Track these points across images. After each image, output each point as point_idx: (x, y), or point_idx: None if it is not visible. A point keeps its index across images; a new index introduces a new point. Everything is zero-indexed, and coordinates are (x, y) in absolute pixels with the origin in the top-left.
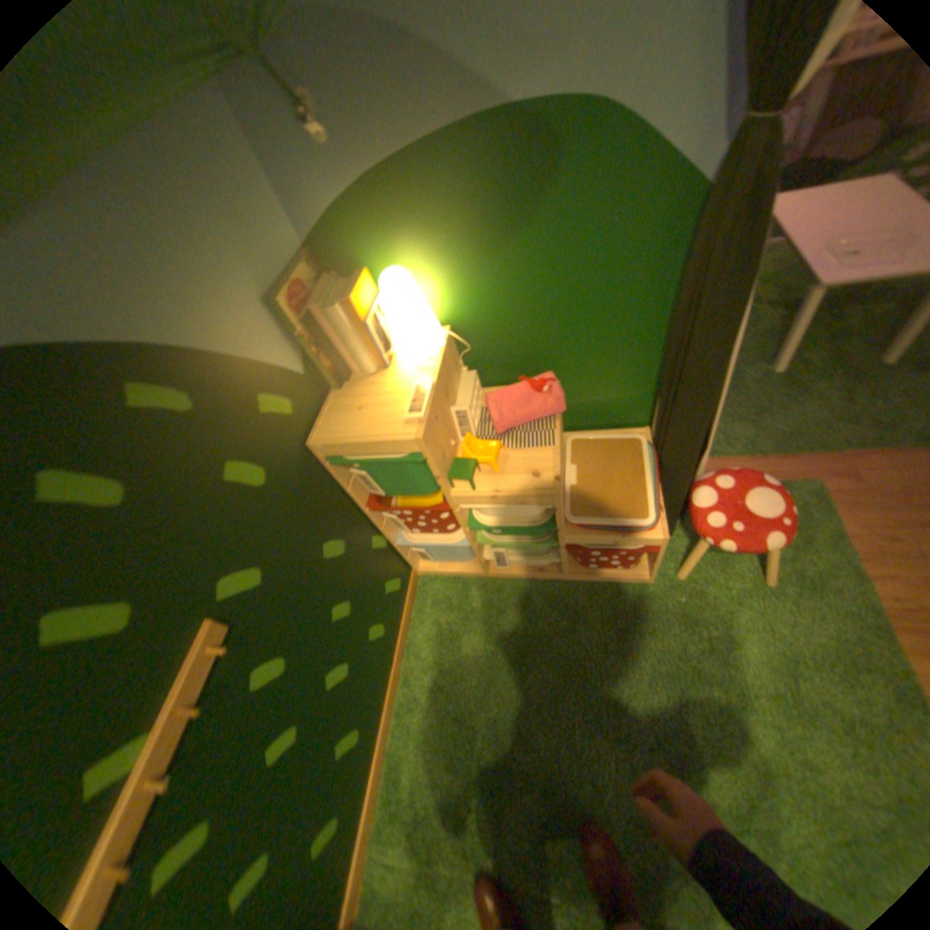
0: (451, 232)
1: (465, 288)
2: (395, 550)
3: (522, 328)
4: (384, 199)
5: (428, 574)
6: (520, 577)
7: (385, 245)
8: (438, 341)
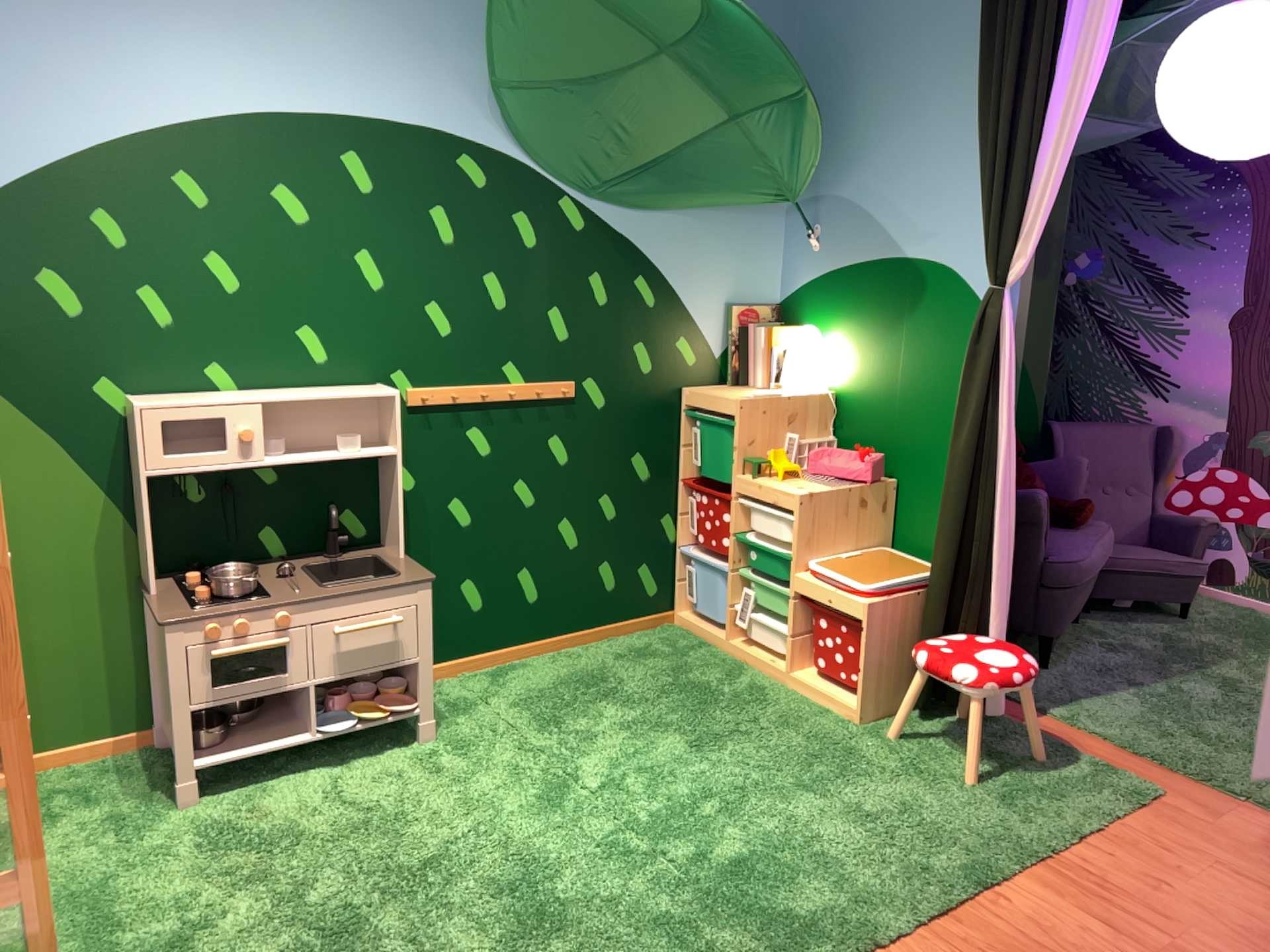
0: (858, 321)
1: (855, 365)
2: (675, 561)
3: (883, 414)
4: (831, 289)
5: (682, 627)
6: (752, 665)
7: (821, 317)
8: (814, 389)
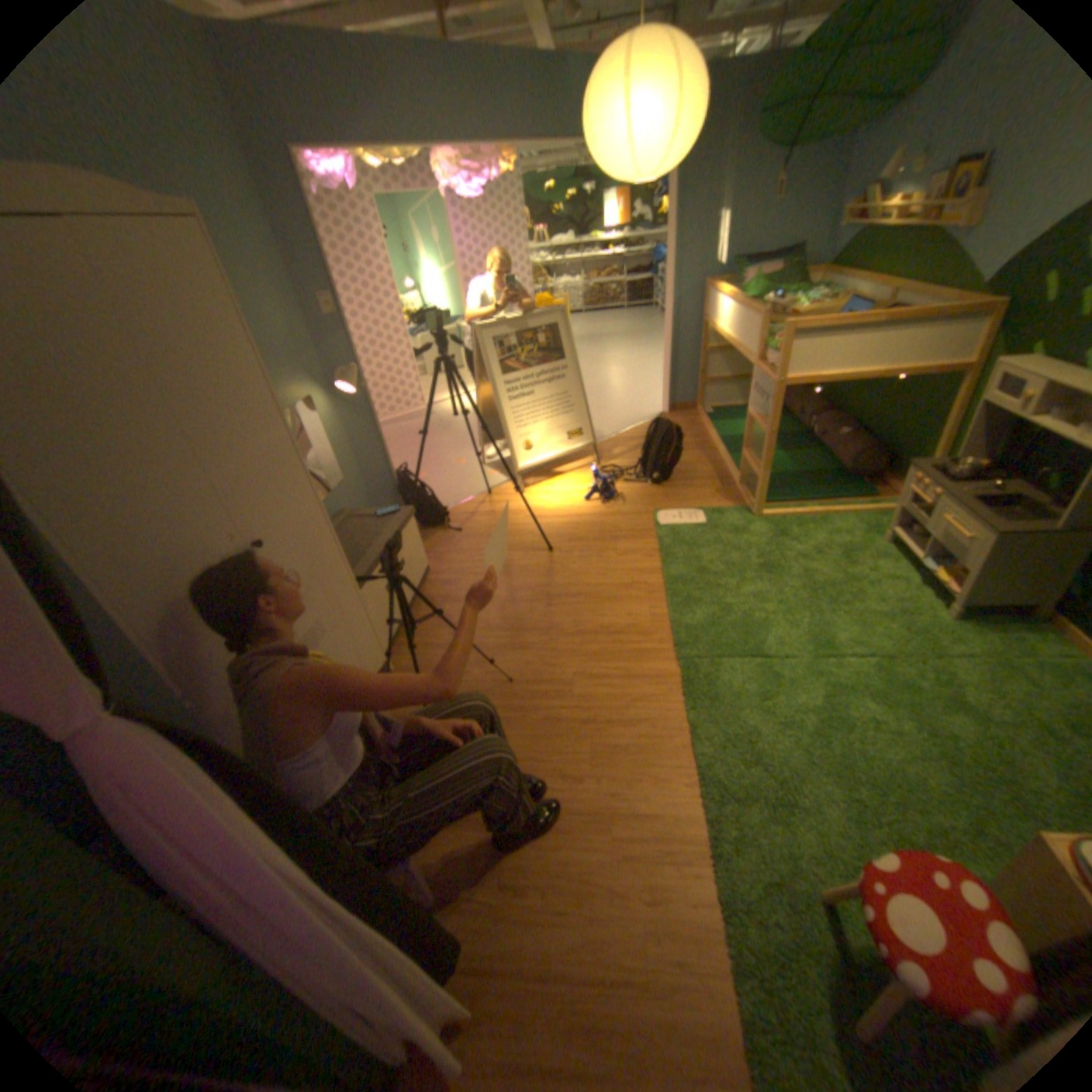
0: None
1: None
2: None
3: None
4: None
5: None
6: None
7: None
8: None
